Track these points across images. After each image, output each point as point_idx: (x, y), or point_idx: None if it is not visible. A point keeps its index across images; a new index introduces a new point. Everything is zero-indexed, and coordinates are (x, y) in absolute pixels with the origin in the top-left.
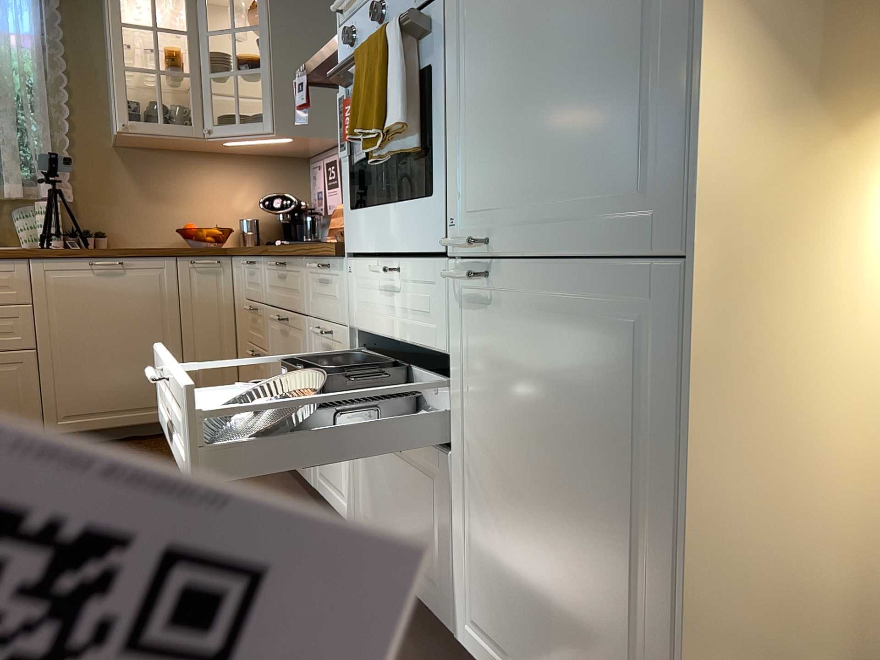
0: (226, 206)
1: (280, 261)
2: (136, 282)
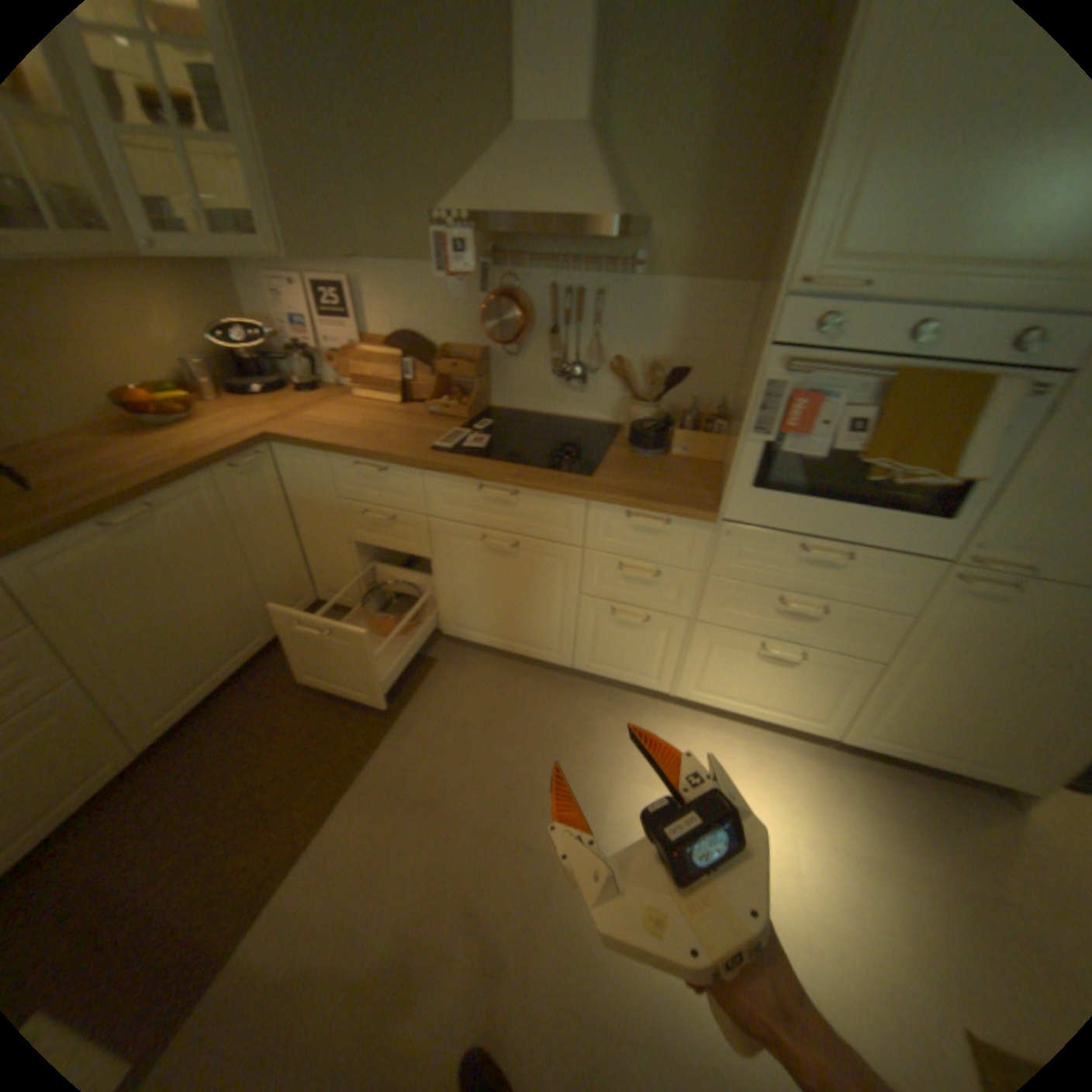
0: (140, 342)
1: (496, 487)
2: (171, 522)
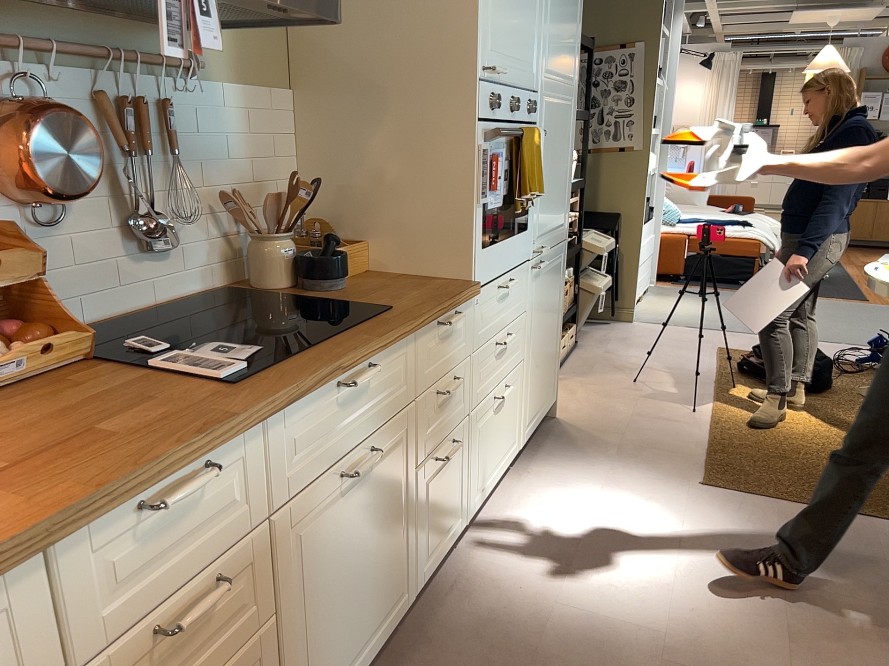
0: None
1: (351, 373)
2: None
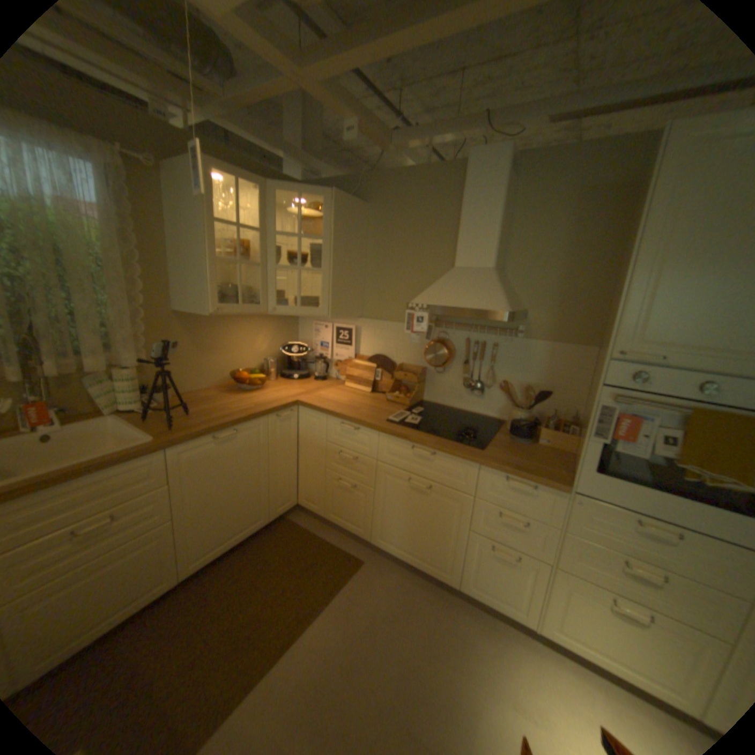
0: (251, 350)
1: (423, 449)
2: (243, 442)
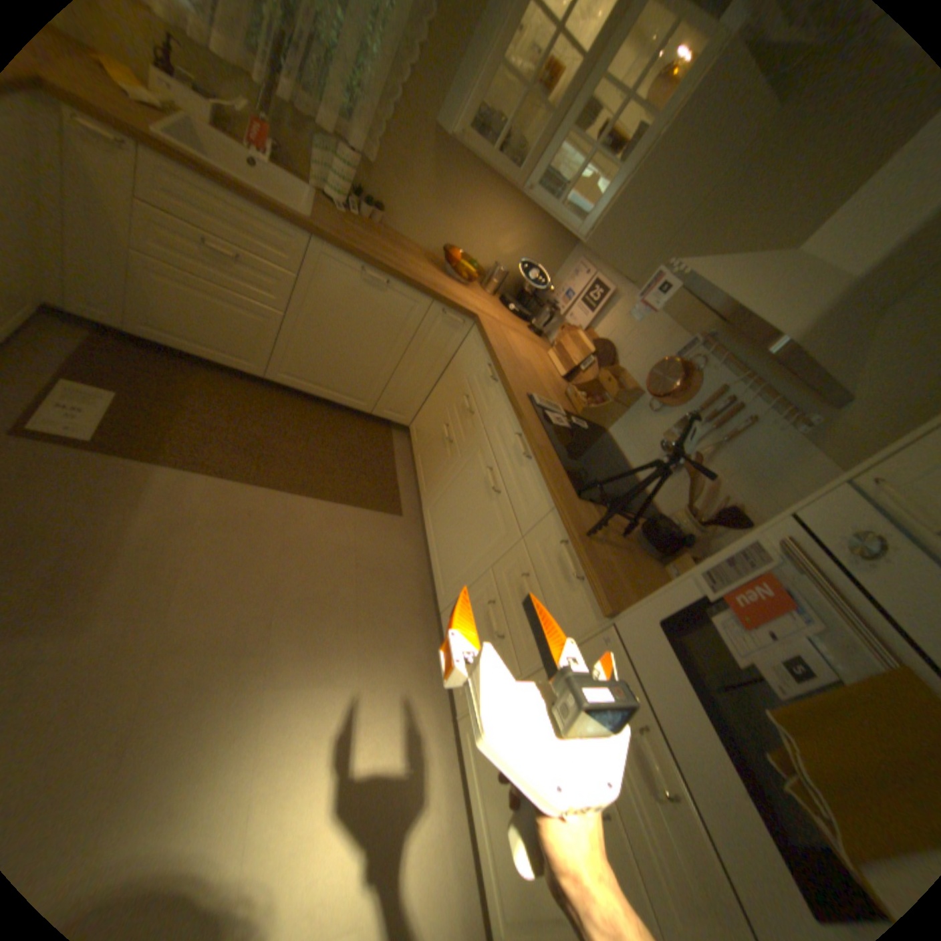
0: (493, 243)
1: (526, 446)
2: (391, 305)
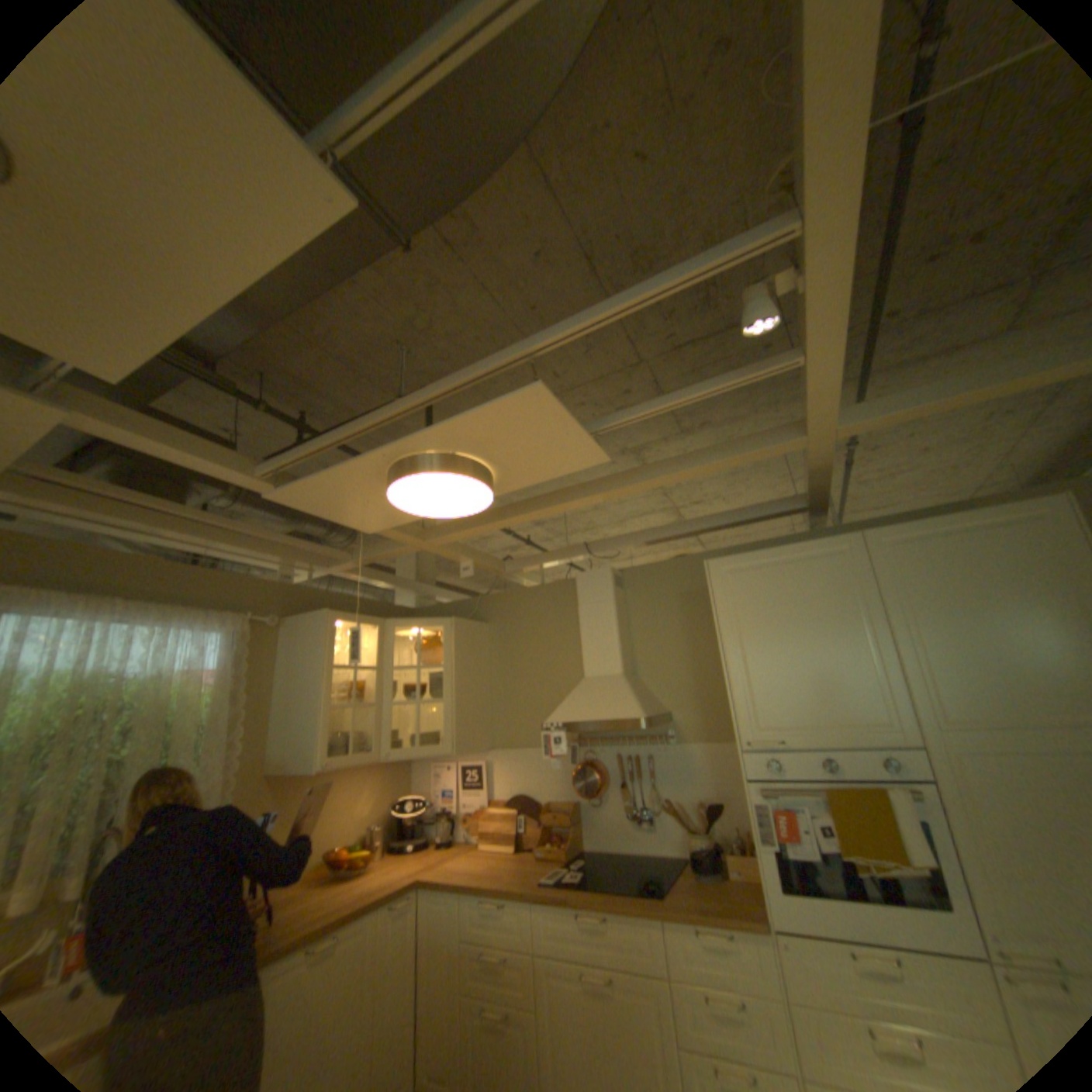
0: (350, 818)
1: (589, 918)
2: (342, 962)
